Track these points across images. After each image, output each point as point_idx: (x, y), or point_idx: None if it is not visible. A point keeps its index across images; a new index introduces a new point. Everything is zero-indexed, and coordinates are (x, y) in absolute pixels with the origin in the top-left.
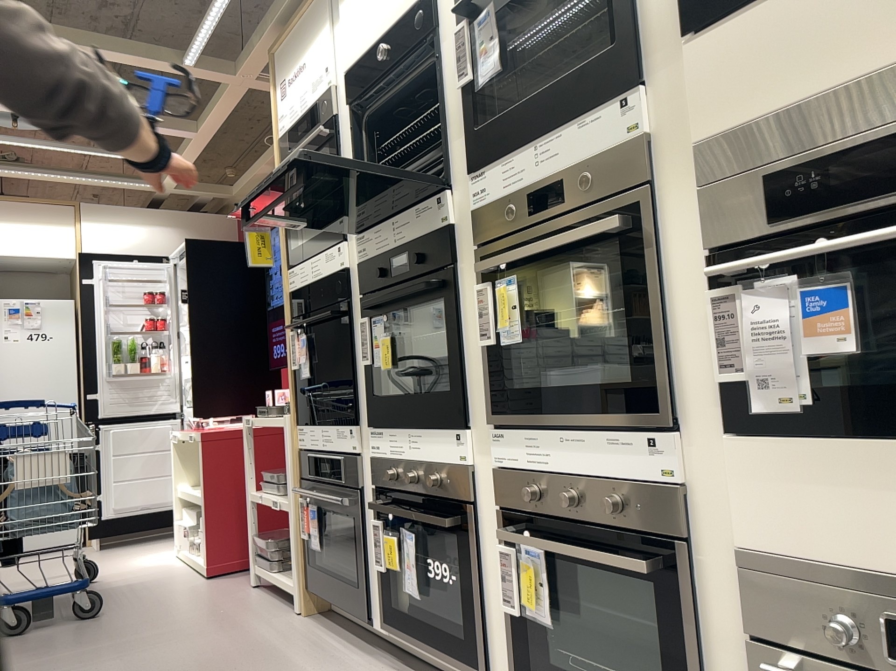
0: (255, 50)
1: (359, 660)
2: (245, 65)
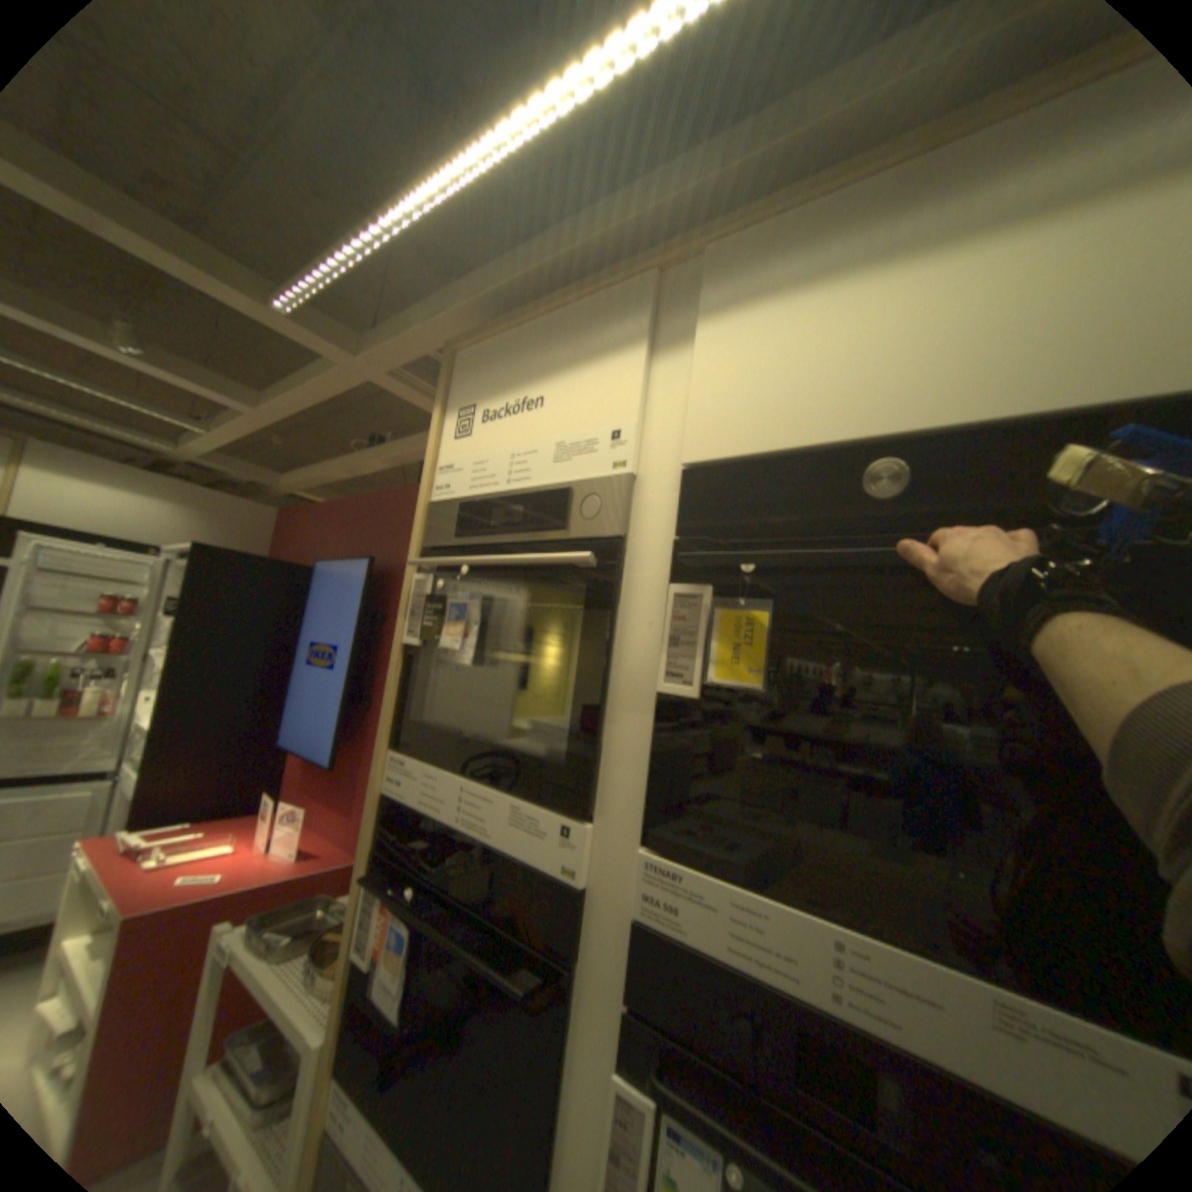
0: (413, 328)
1: None
2: (382, 344)
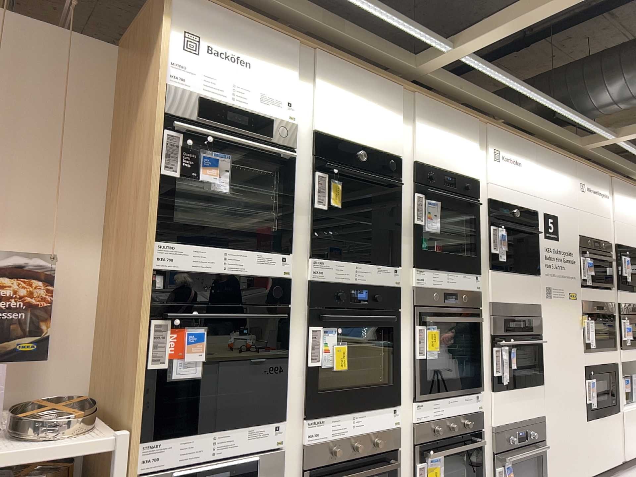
0: None
1: None
2: None
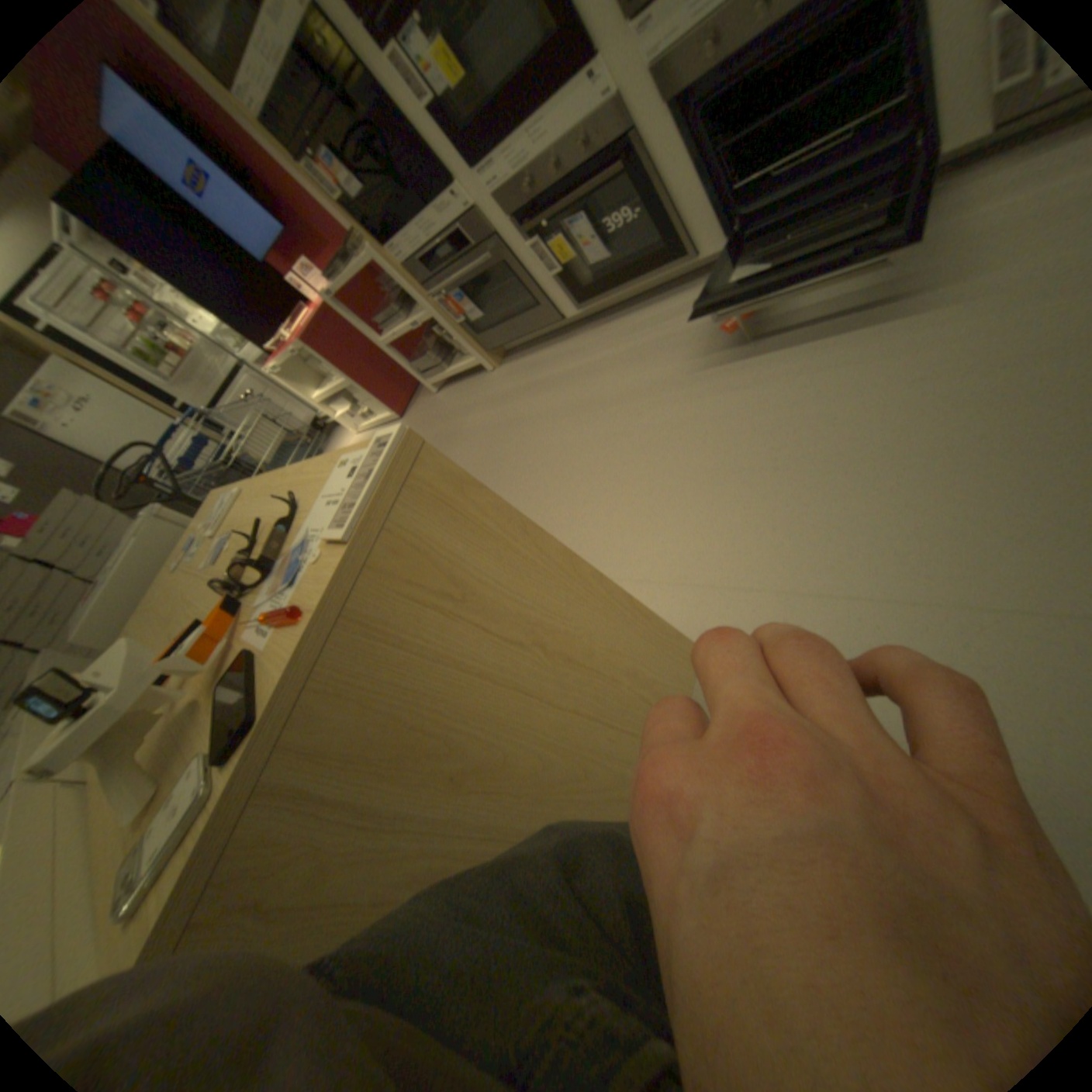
0: None
1: (575, 341)
2: None
